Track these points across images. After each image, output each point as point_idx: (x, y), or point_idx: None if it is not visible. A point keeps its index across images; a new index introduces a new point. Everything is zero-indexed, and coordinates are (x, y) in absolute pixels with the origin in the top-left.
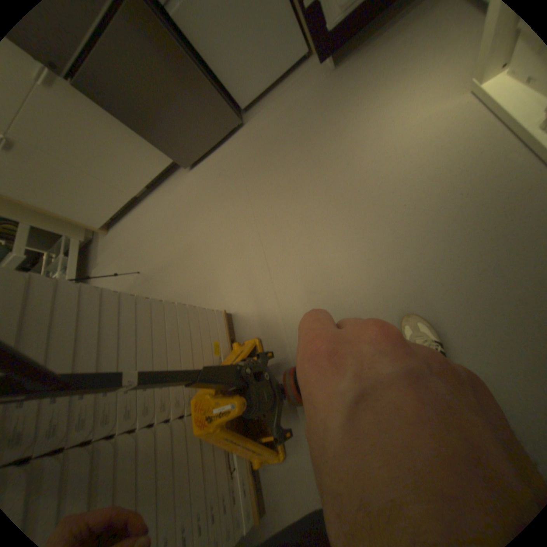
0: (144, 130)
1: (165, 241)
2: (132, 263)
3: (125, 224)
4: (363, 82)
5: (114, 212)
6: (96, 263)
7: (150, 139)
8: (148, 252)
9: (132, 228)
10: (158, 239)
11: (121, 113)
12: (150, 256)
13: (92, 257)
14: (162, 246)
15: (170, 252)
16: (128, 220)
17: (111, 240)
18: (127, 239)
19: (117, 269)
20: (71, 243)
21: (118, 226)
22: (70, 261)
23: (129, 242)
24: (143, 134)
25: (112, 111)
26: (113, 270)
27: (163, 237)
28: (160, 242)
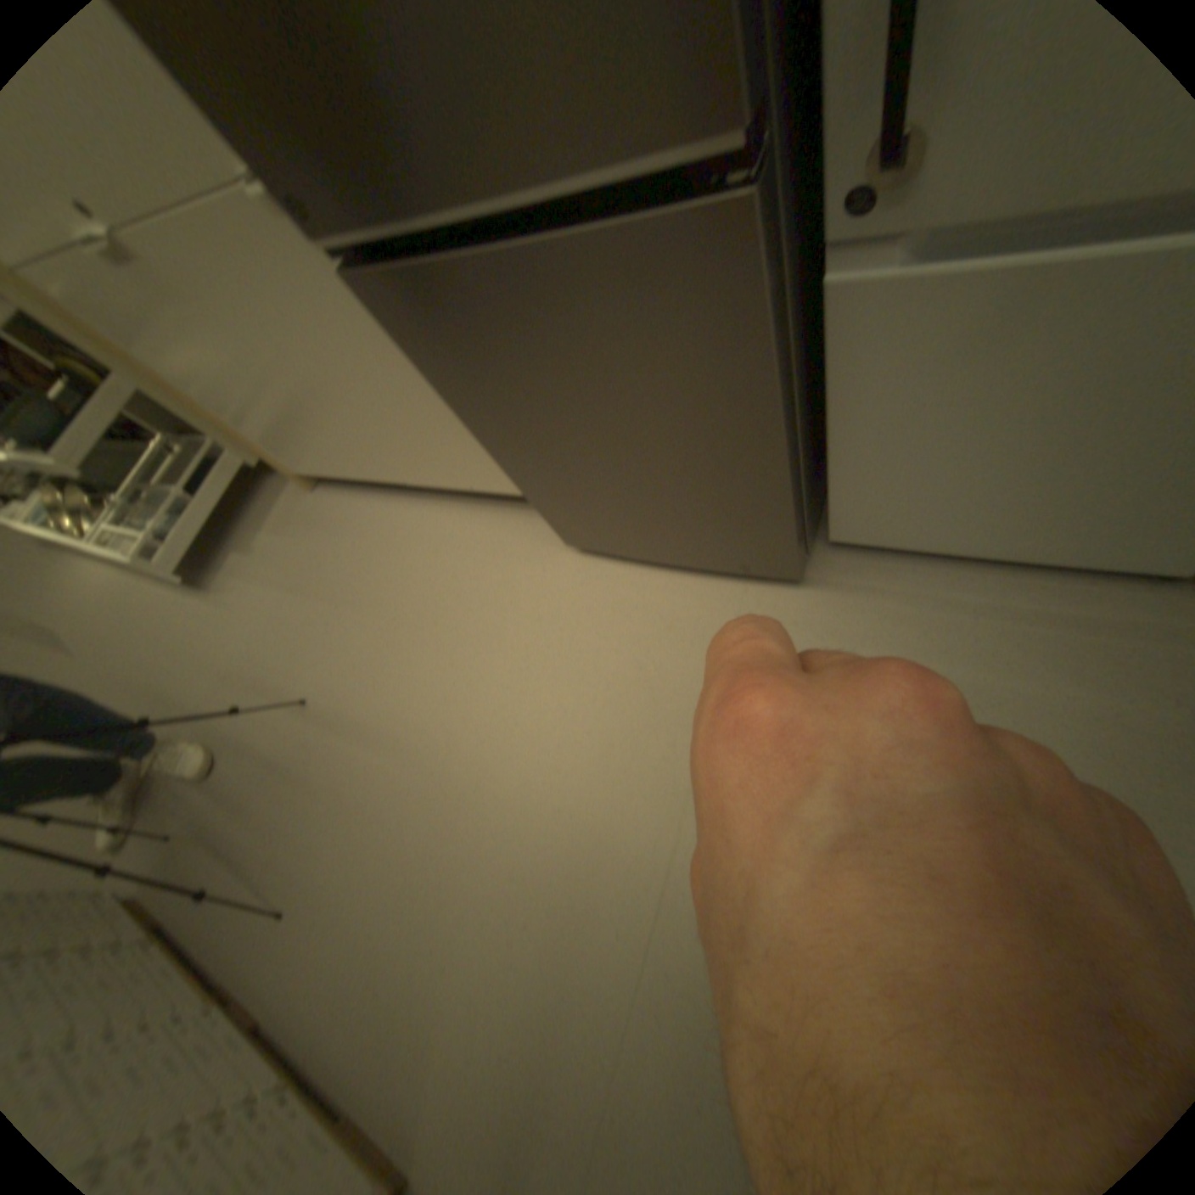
0: (507, 453)
1: (404, 692)
2: (309, 652)
3: (358, 514)
4: None
5: (347, 478)
6: (251, 542)
7: (514, 471)
8: (353, 670)
9: (363, 547)
10: (394, 661)
11: (465, 400)
12: (350, 687)
13: (252, 515)
14: (389, 695)
15: (396, 743)
16: (370, 511)
17: (308, 522)
18: (338, 566)
19: (274, 622)
20: (224, 458)
21: (342, 500)
22: (193, 507)
23: (335, 579)
24: (501, 457)
25: (438, 382)
26: (267, 612)
27: (406, 675)
28: (392, 678)
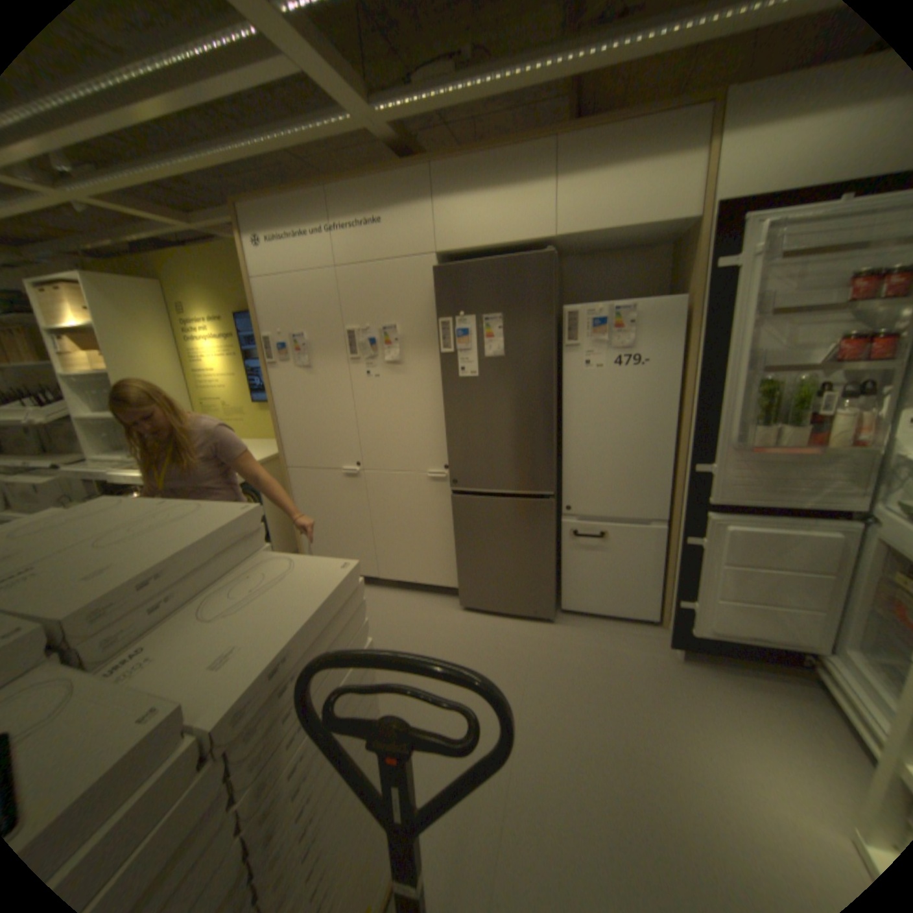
0: (464, 554)
1: None
2: None
3: None
4: (712, 710)
5: None
6: None
7: (460, 563)
8: None
9: None
10: None
11: (463, 533)
12: None
13: None
14: None
15: None
16: None
17: None
18: None
19: None
20: None
21: None
22: None
23: None
24: (460, 556)
25: (458, 526)
26: None
27: None
28: None
